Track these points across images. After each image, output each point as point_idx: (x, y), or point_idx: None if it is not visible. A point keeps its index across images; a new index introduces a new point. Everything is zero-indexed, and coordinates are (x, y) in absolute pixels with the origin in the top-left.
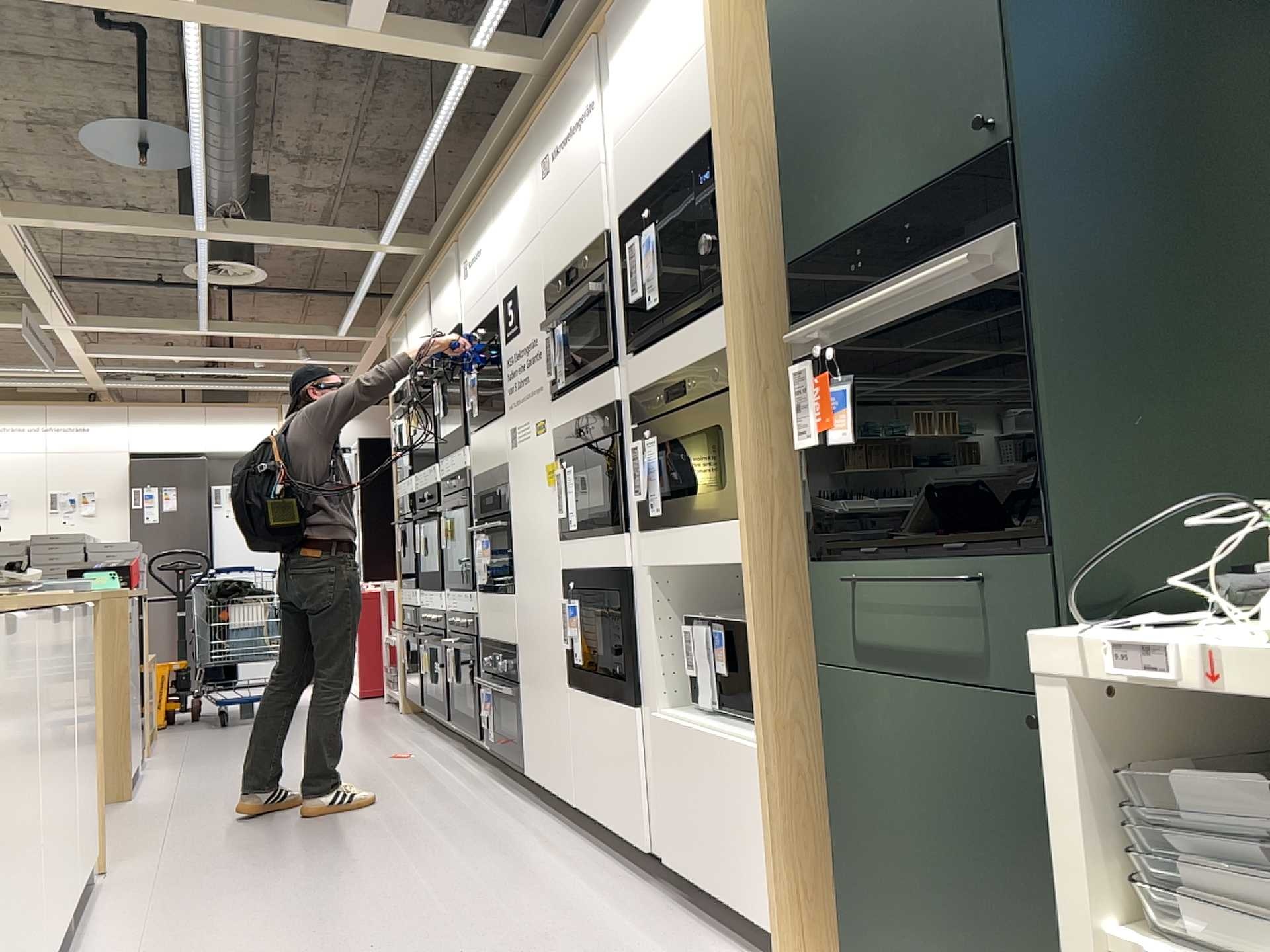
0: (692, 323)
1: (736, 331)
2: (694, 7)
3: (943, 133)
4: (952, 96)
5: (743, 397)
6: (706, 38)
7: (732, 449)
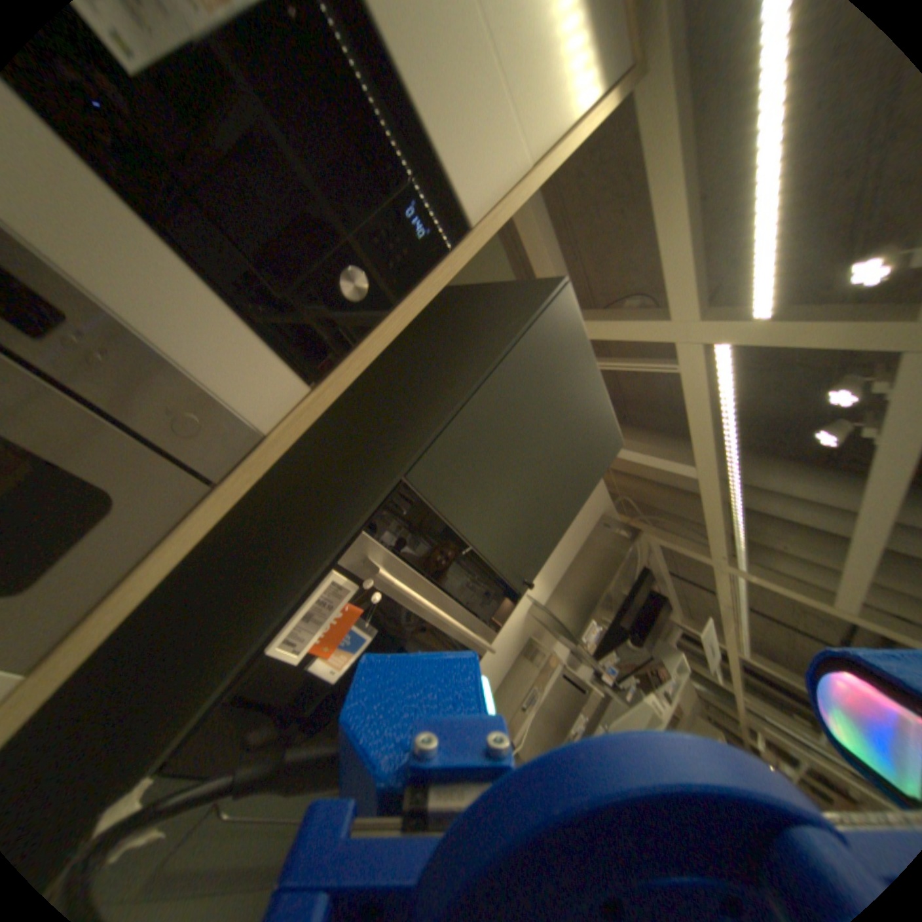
0: (171, 249)
1: (285, 437)
2: (554, 93)
3: (517, 556)
4: (530, 546)
5: (208, 516)
6: (532, 149)
7: (85, 550)
